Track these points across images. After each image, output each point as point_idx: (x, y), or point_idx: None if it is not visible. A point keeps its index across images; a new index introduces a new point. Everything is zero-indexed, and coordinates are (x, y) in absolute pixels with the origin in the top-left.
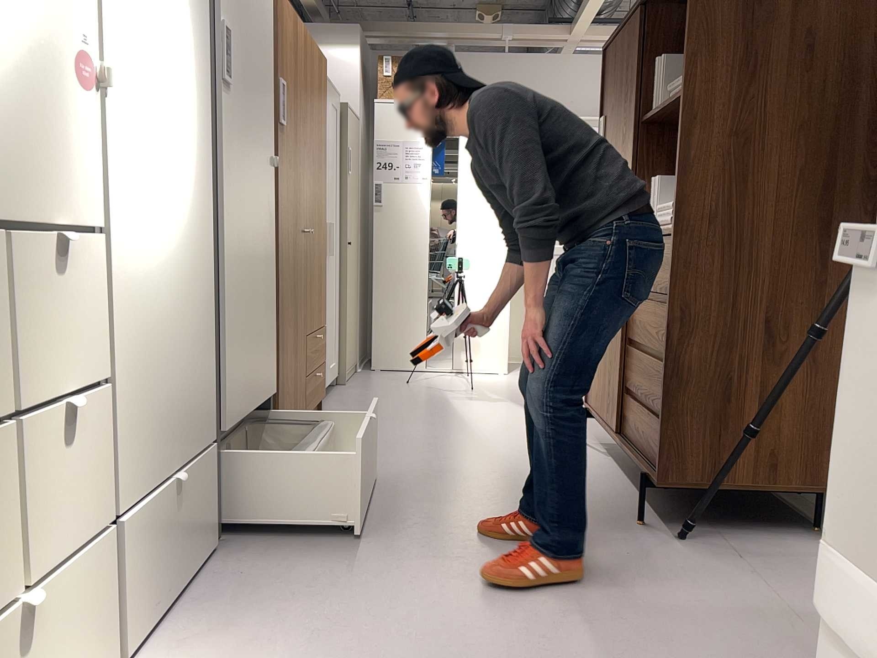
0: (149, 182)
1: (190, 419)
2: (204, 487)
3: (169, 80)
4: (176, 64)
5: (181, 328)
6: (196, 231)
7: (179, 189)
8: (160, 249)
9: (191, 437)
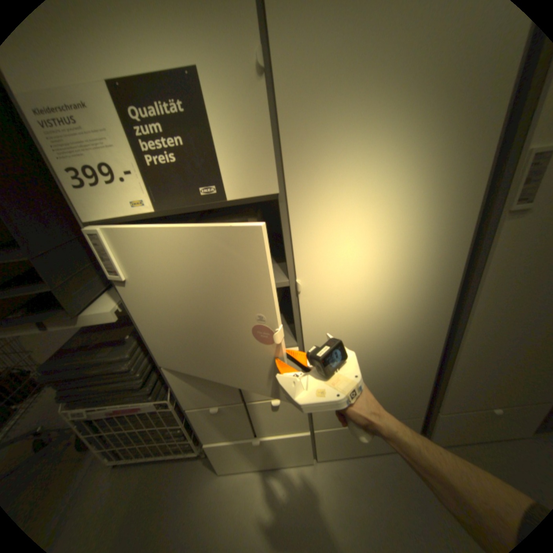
0: (355, 318)
1: (395, 408)
2: (421, 425)
3: (392, 253)
4: (407, 236)
5: (389, 375)
6: (422, 329)
7: (397, 312)
8: (366, 345)
9: (394, 414)
